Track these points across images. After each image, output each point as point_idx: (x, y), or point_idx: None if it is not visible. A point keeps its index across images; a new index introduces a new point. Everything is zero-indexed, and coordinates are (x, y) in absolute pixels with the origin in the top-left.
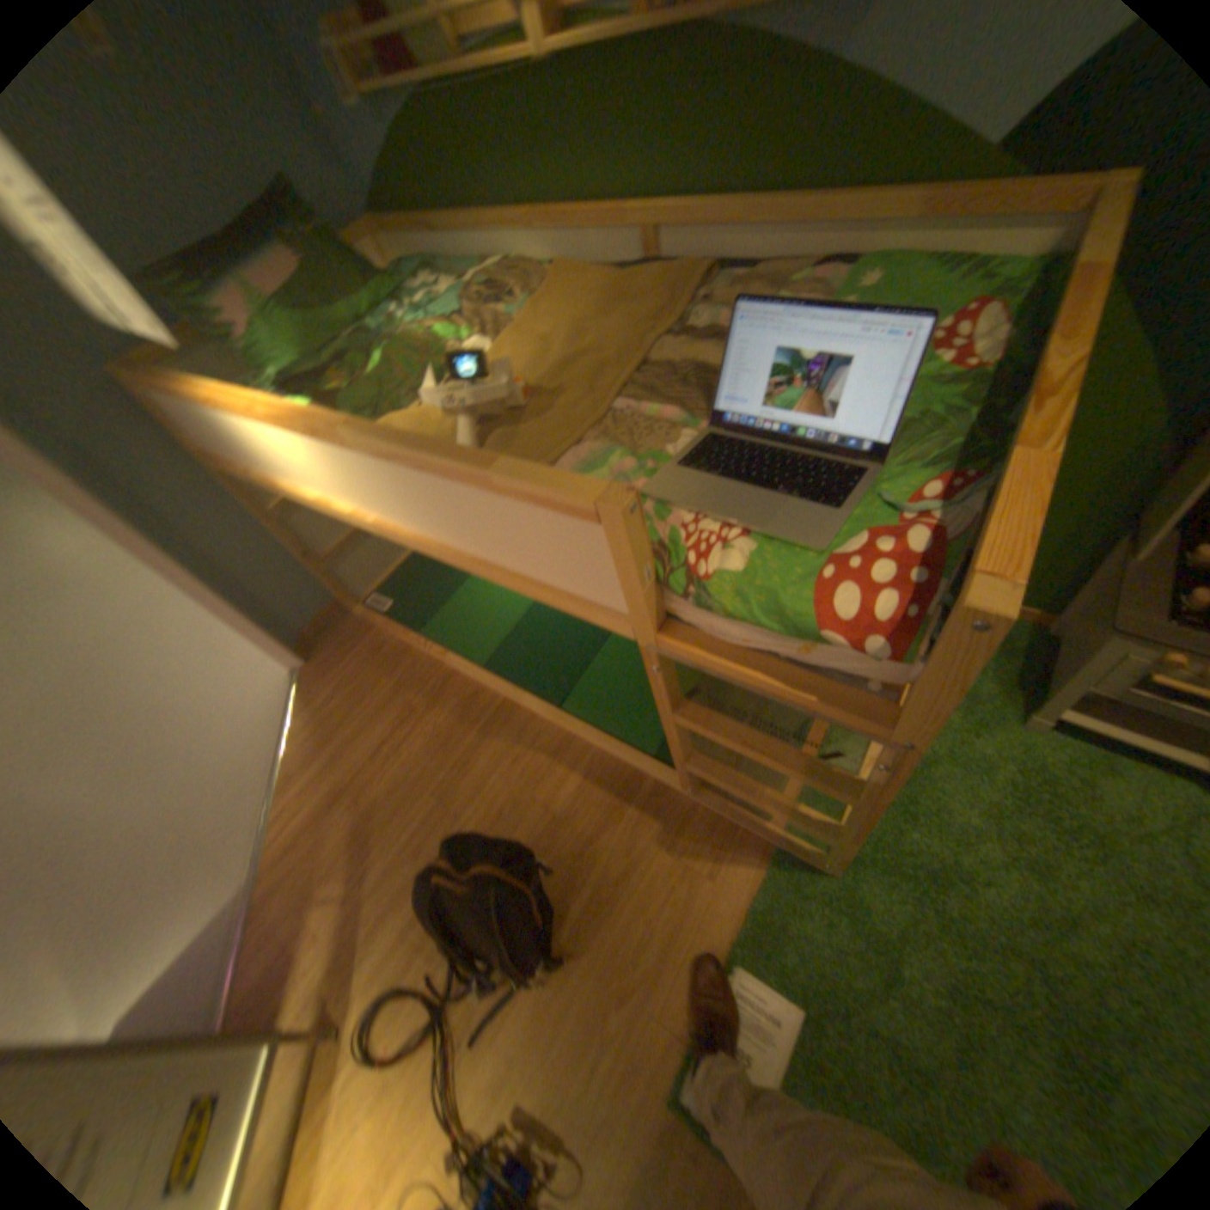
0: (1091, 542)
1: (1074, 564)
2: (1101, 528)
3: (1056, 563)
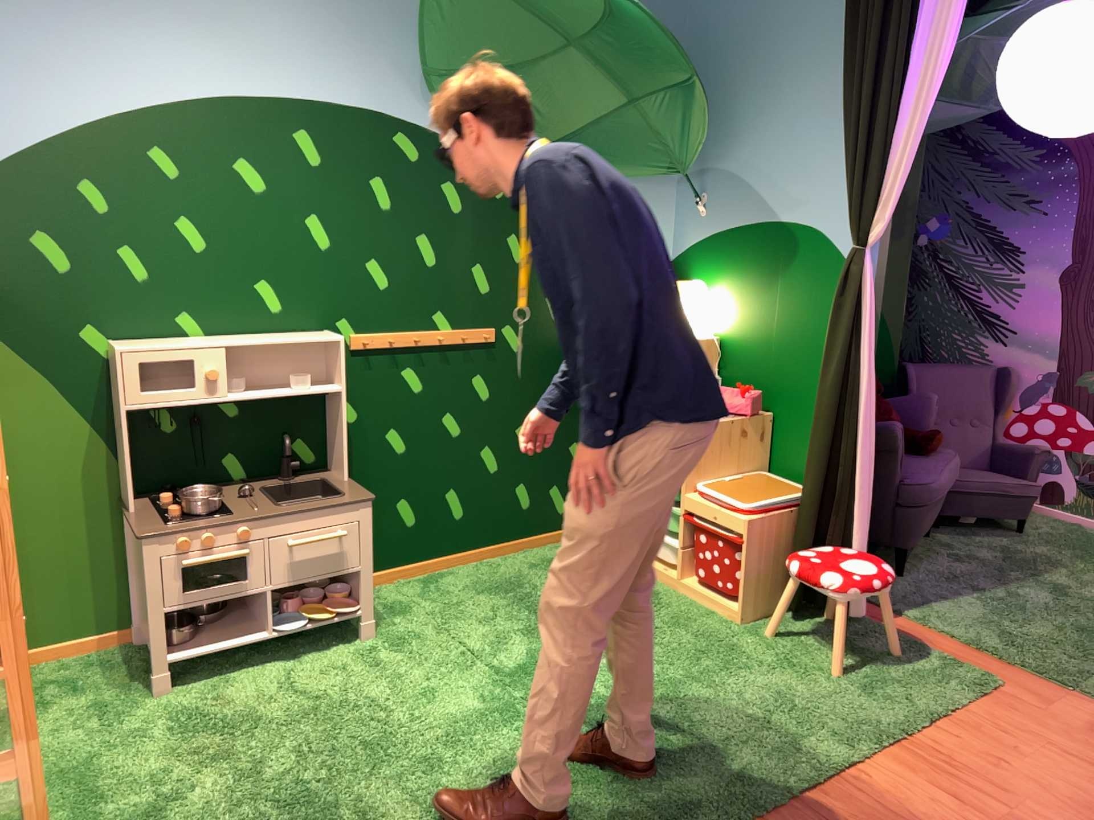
0: (108, 538)
1: (110, 564)
2: (107, 522)
3: (97, 570)
